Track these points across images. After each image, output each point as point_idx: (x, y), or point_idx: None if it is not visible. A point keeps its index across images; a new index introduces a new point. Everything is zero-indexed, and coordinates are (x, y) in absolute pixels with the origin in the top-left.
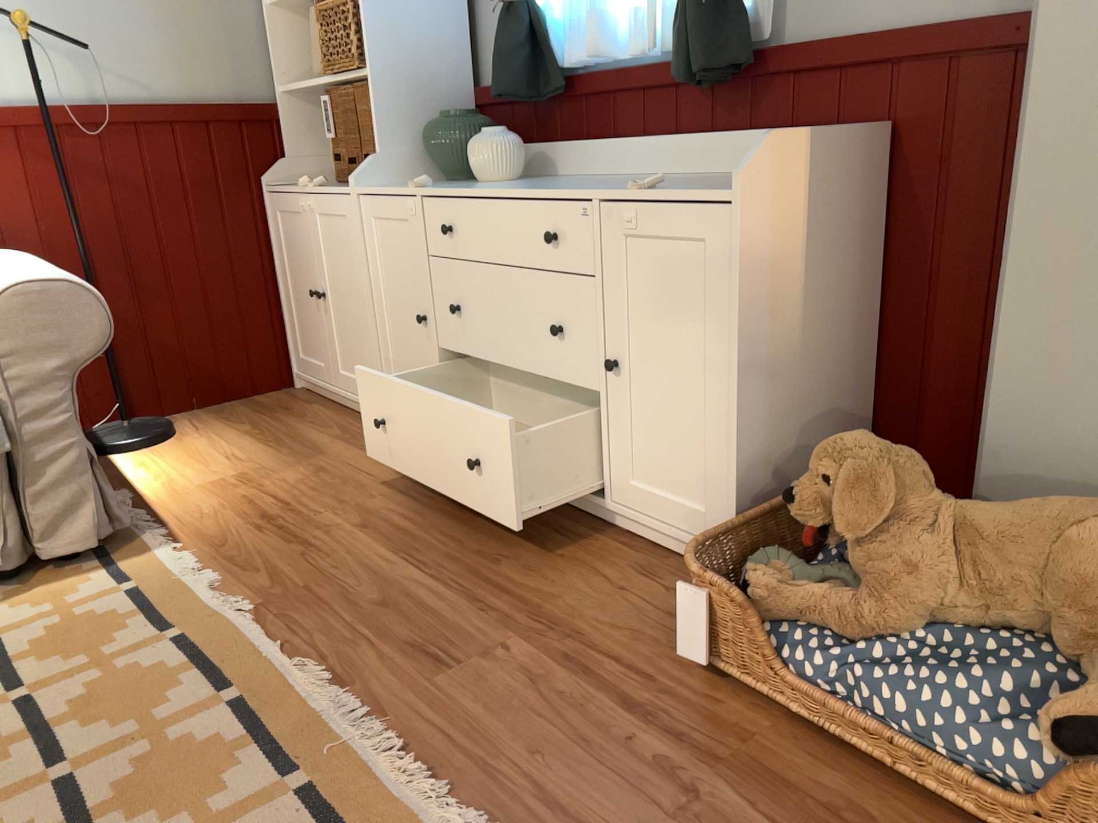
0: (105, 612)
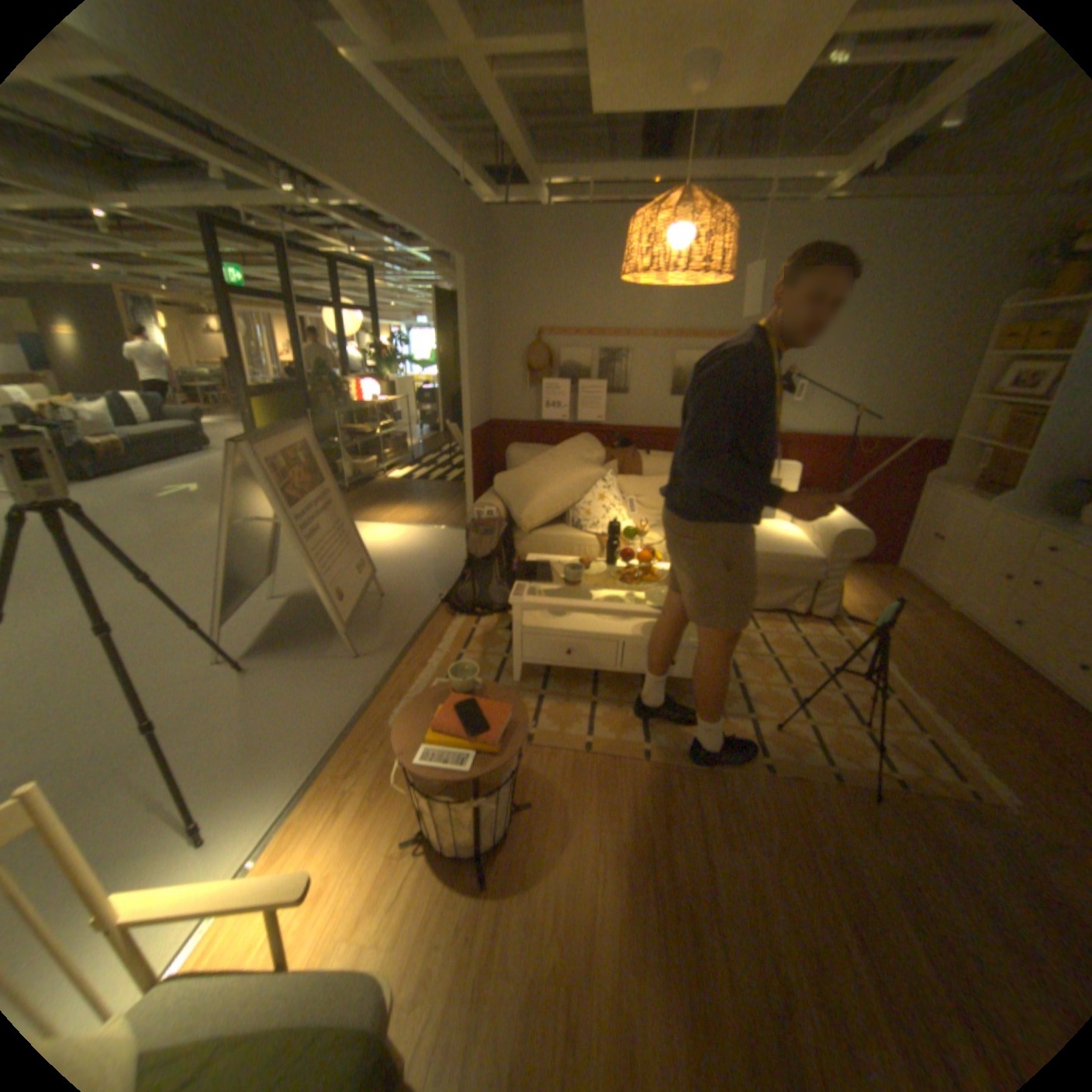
0: (839, 645)
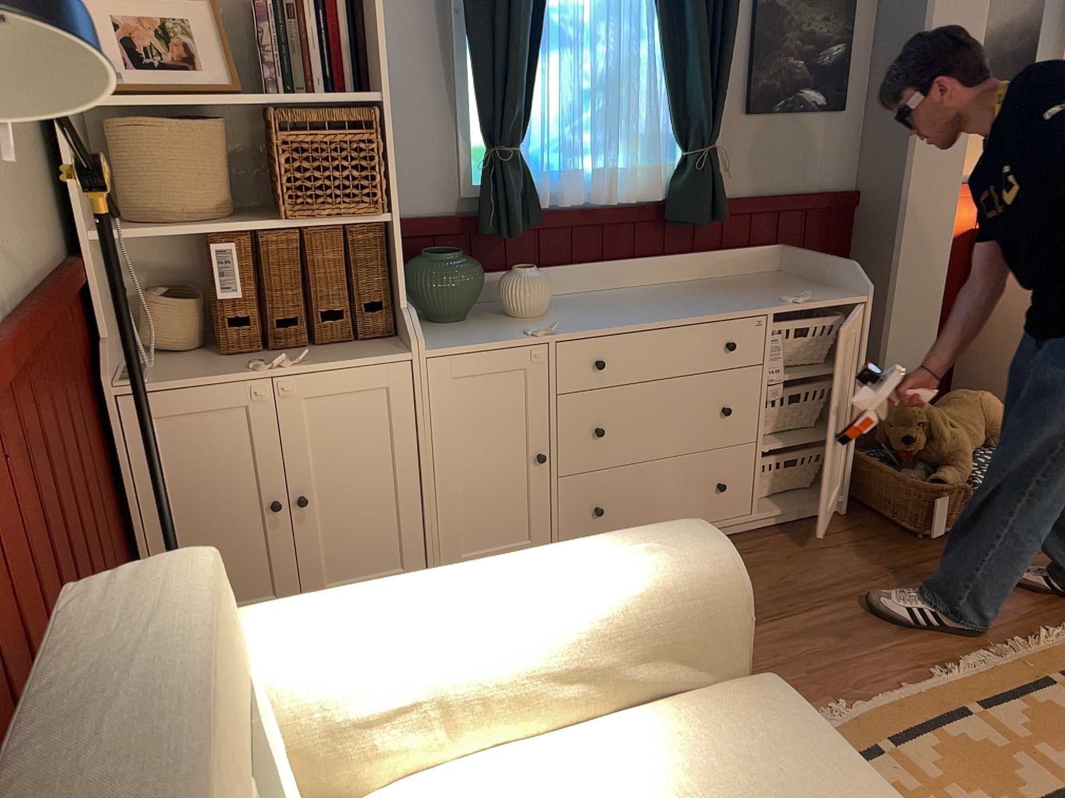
0: None
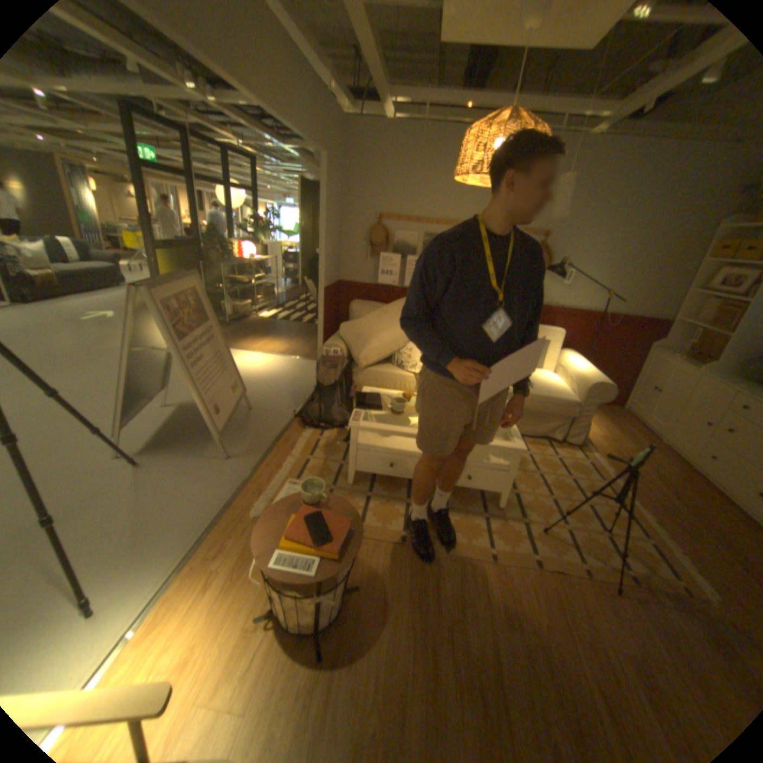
0: (586, 466)
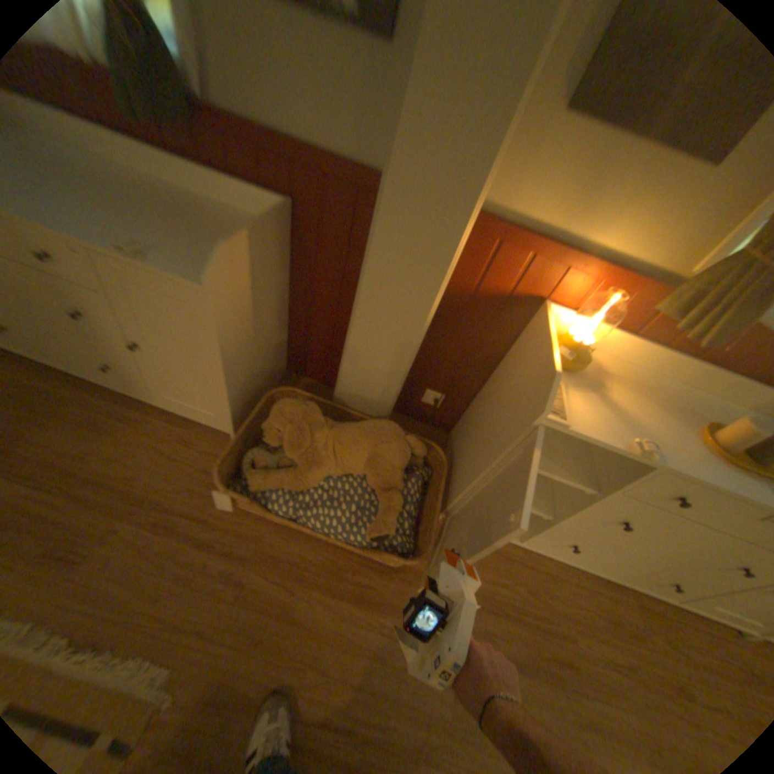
0: None
